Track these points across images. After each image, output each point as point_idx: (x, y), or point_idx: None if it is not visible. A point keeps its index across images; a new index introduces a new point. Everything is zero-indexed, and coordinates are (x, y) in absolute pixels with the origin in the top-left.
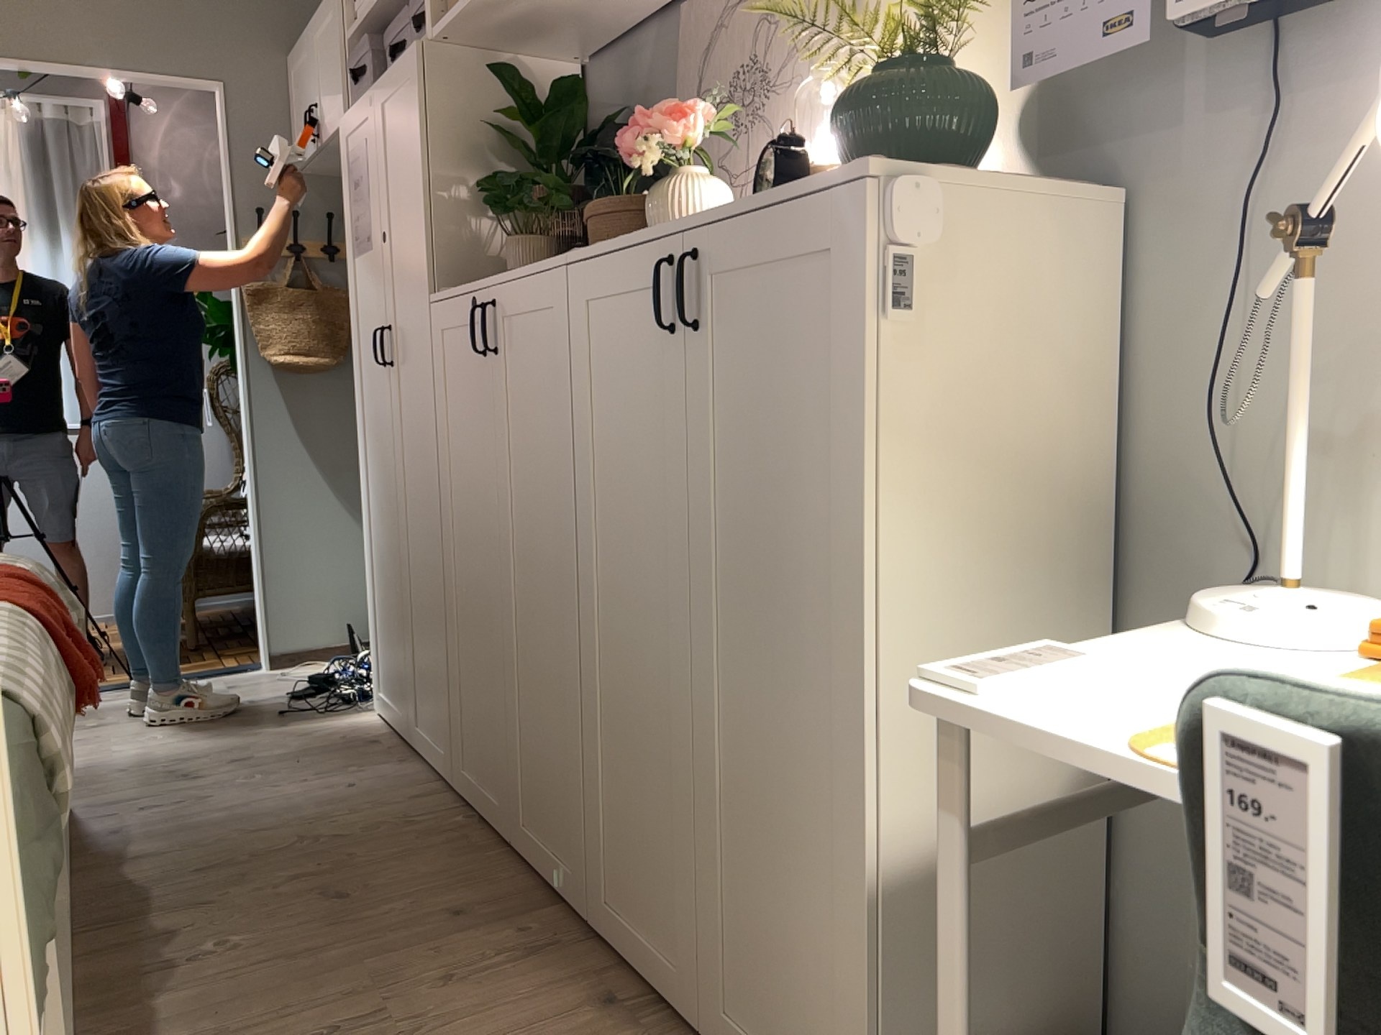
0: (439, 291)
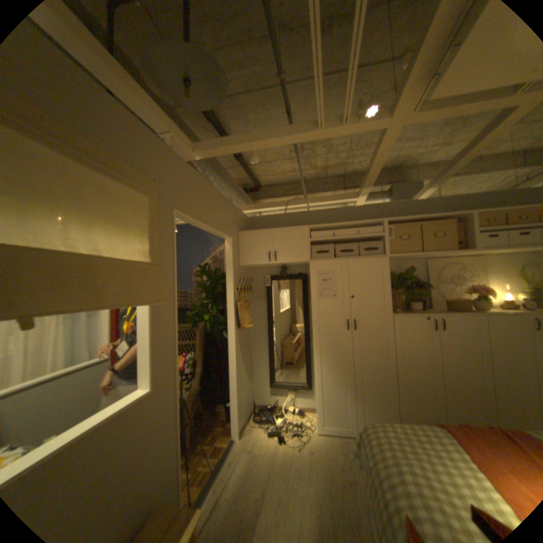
0: (399, 314)
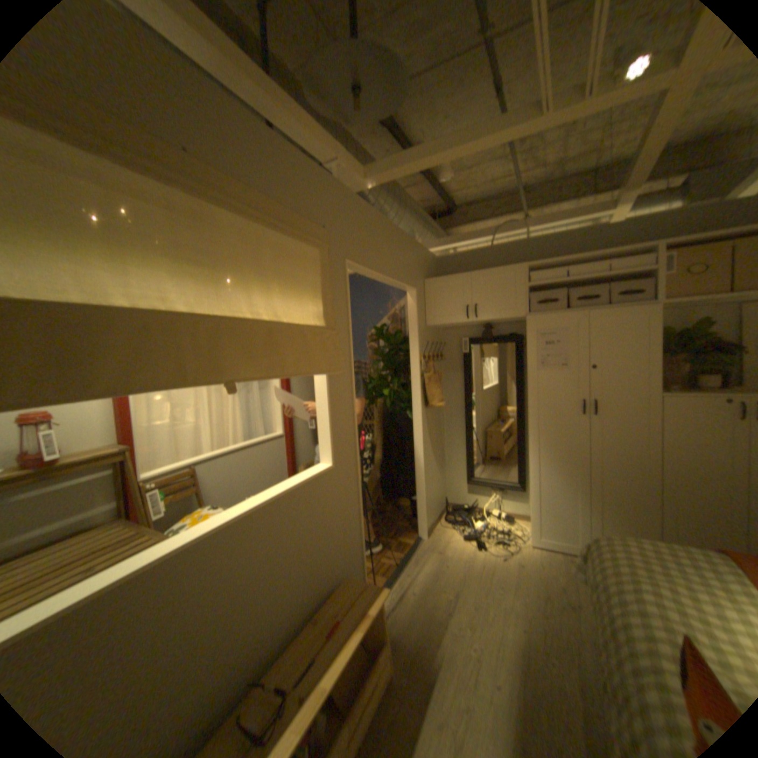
0: (674, 394)
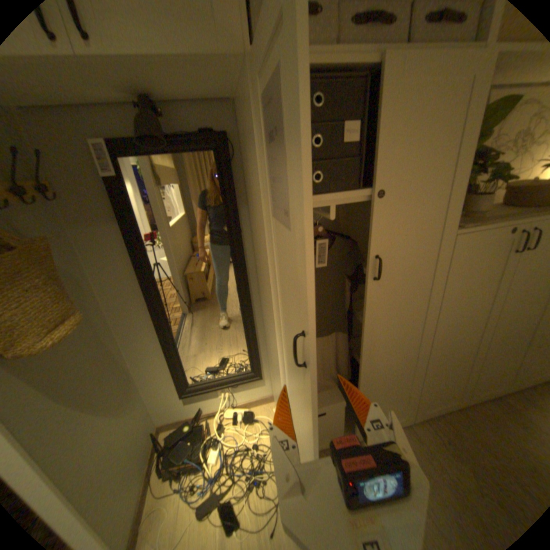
0: (468, 227)
